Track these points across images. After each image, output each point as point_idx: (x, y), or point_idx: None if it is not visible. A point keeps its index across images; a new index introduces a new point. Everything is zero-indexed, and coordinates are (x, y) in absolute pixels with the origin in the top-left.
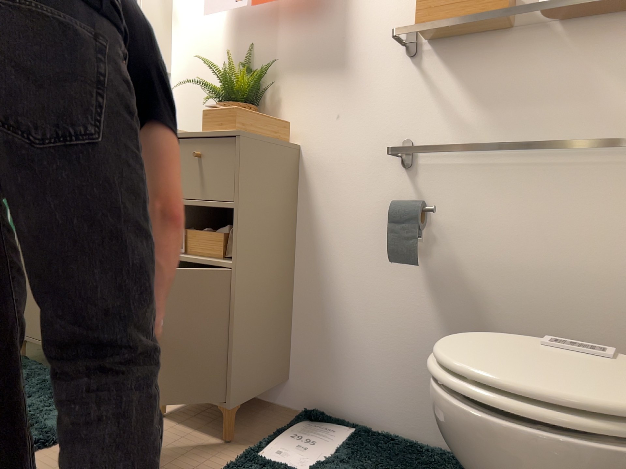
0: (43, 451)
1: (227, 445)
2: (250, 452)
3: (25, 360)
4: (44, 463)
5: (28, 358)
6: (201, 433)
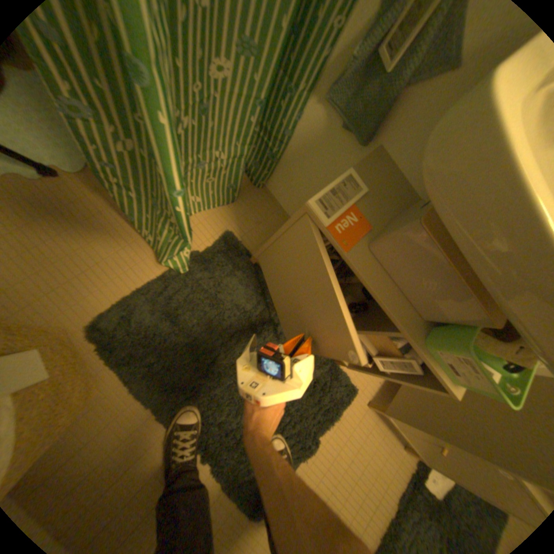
0: (312, 458)
1: (408, 454)
2: (420, 468)
3: (262, 279)
4: (316, 473)
5: (262, 272)
6: (395, 435)
